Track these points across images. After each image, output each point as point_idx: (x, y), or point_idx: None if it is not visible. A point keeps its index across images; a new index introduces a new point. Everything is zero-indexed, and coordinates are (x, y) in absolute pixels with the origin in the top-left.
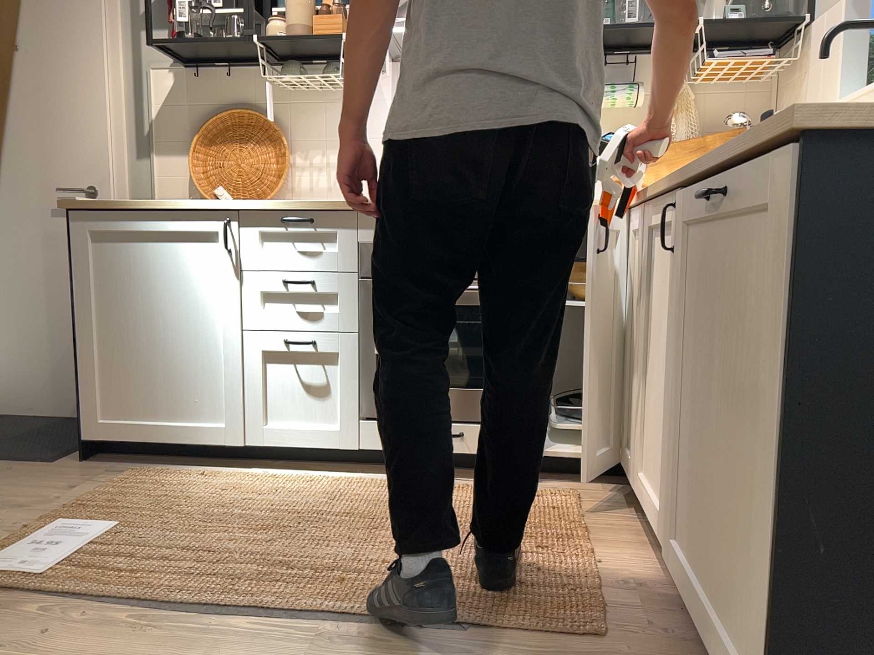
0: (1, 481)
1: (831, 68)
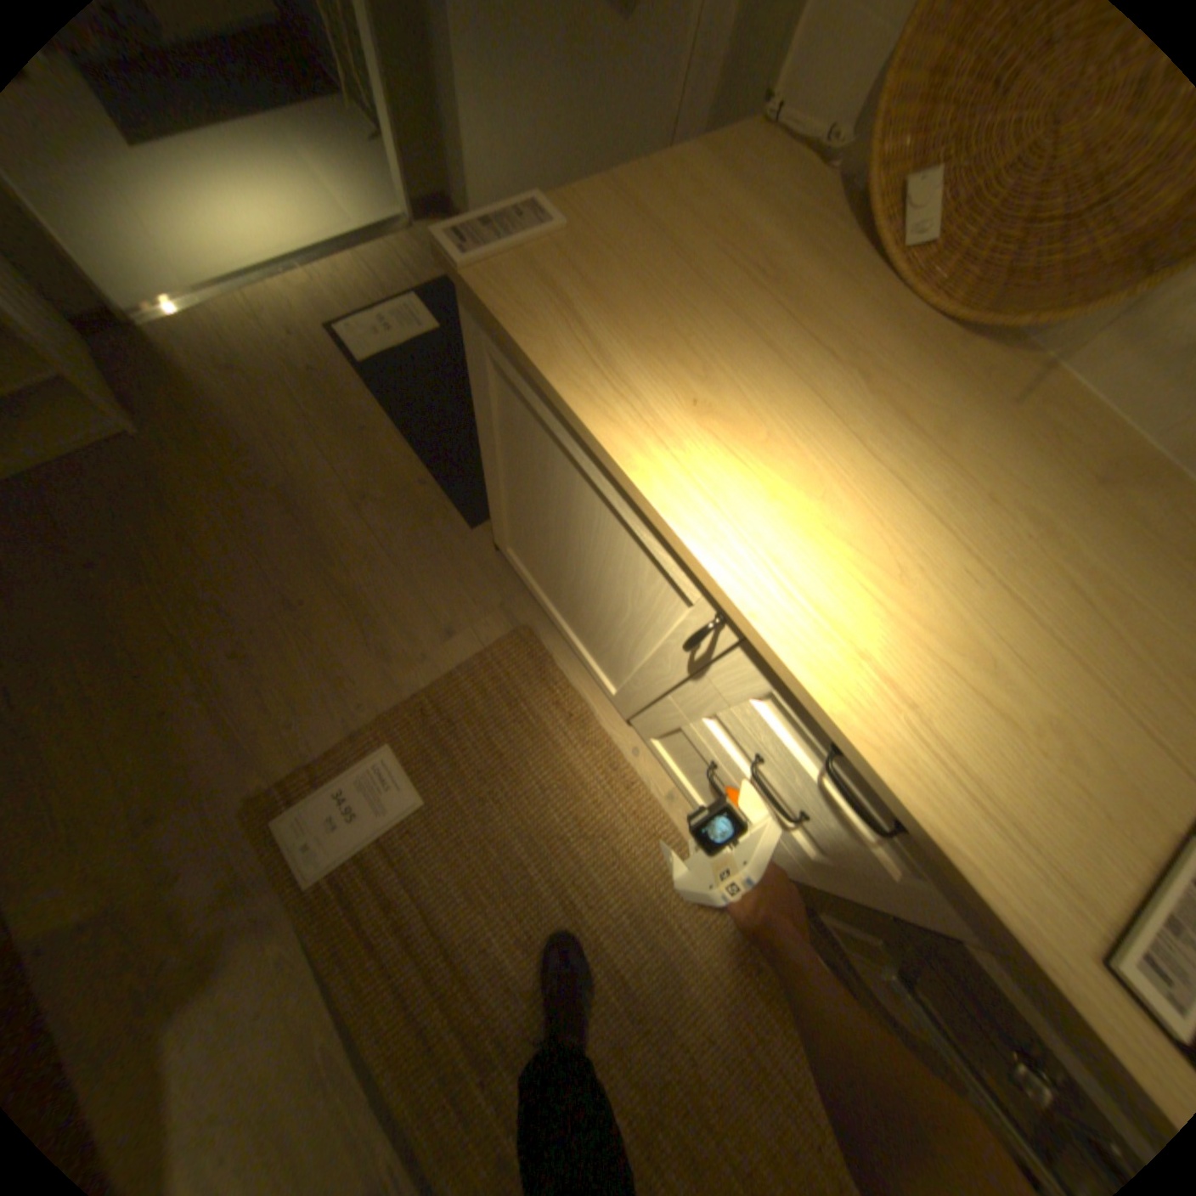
0: (407, 554)
1: None
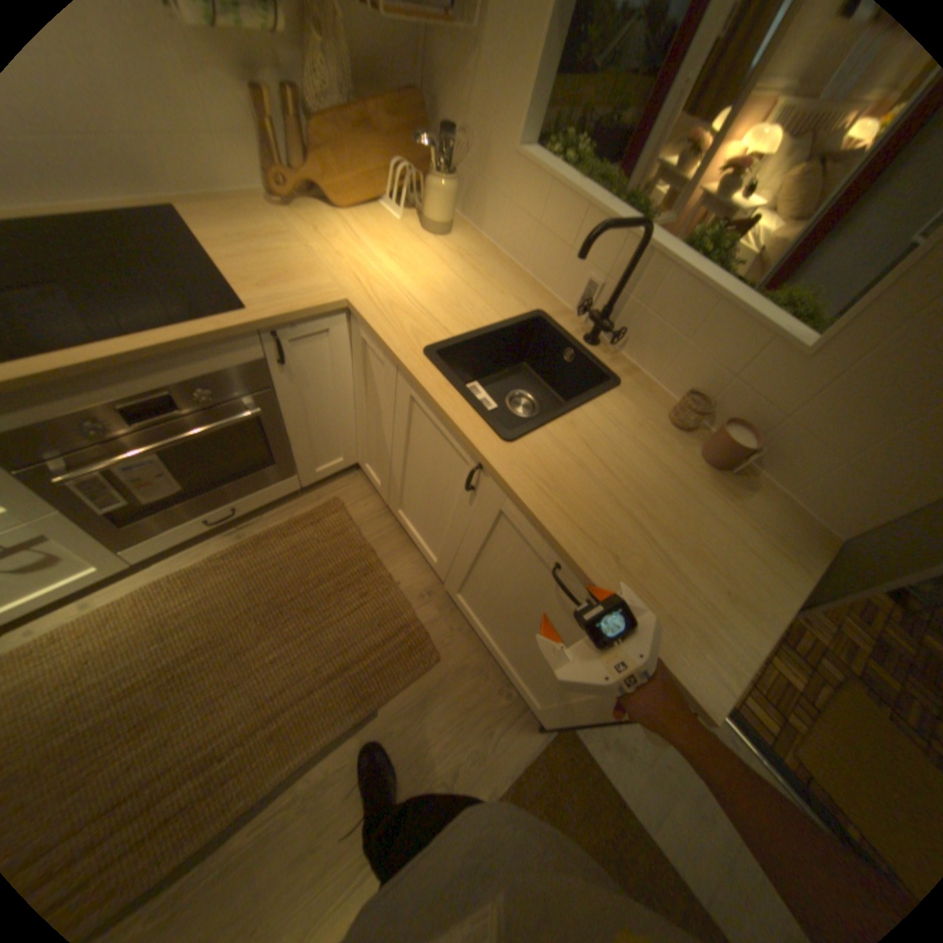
0: None
1: (519, 89)
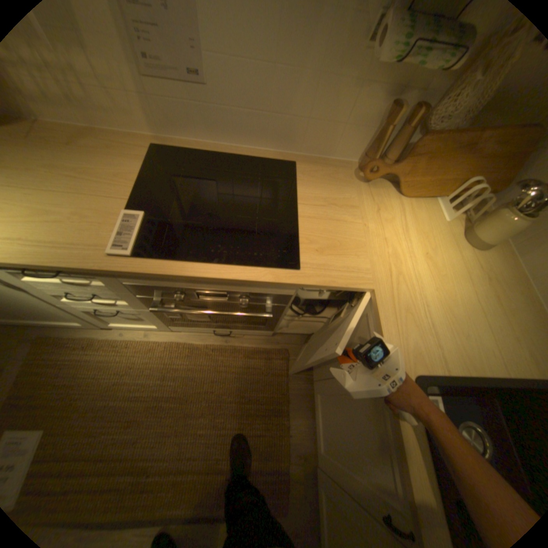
0: None
1: None
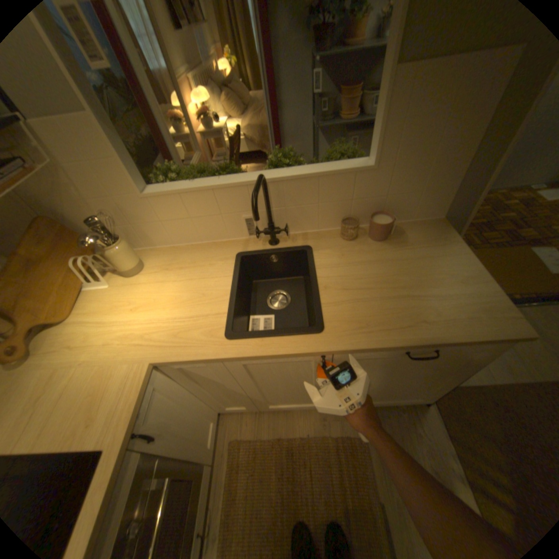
0: None
1: (109, 168)
